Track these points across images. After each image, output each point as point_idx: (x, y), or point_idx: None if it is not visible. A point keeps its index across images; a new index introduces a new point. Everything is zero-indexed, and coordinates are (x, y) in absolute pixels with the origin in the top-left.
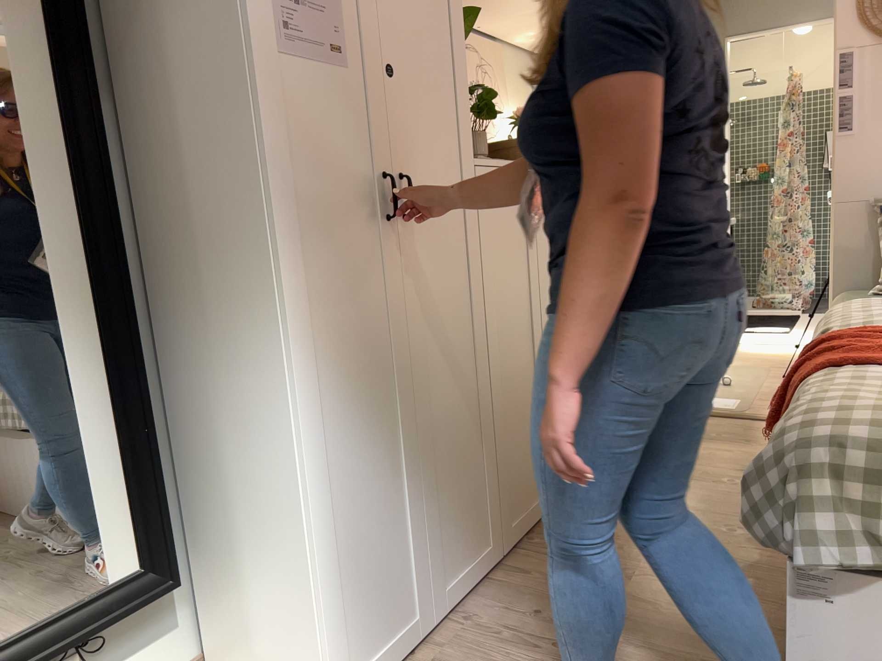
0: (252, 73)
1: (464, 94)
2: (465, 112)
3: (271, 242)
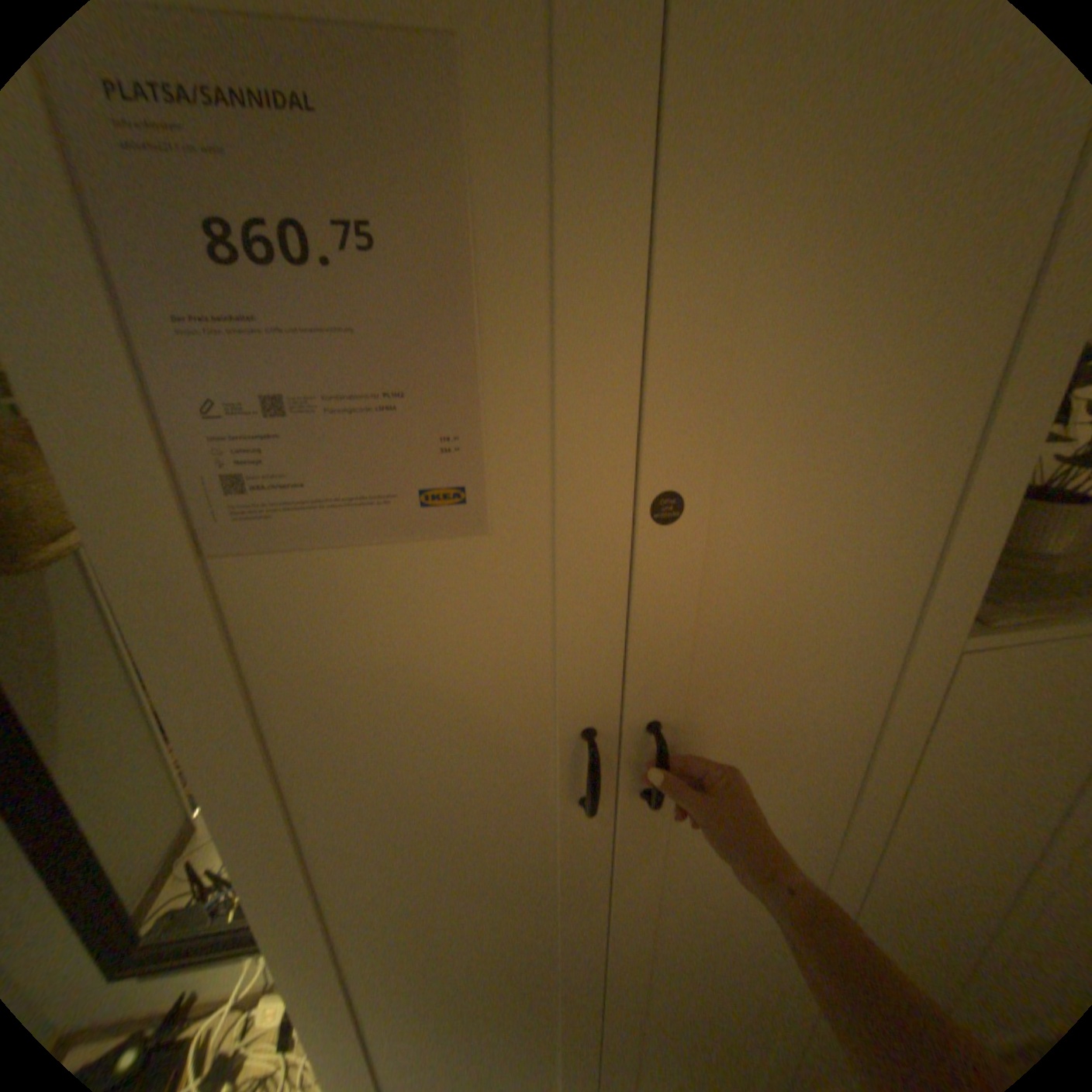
0: (127, 630)
1: (1013, 487)
2: (995, 534)
3: (237, 887)
